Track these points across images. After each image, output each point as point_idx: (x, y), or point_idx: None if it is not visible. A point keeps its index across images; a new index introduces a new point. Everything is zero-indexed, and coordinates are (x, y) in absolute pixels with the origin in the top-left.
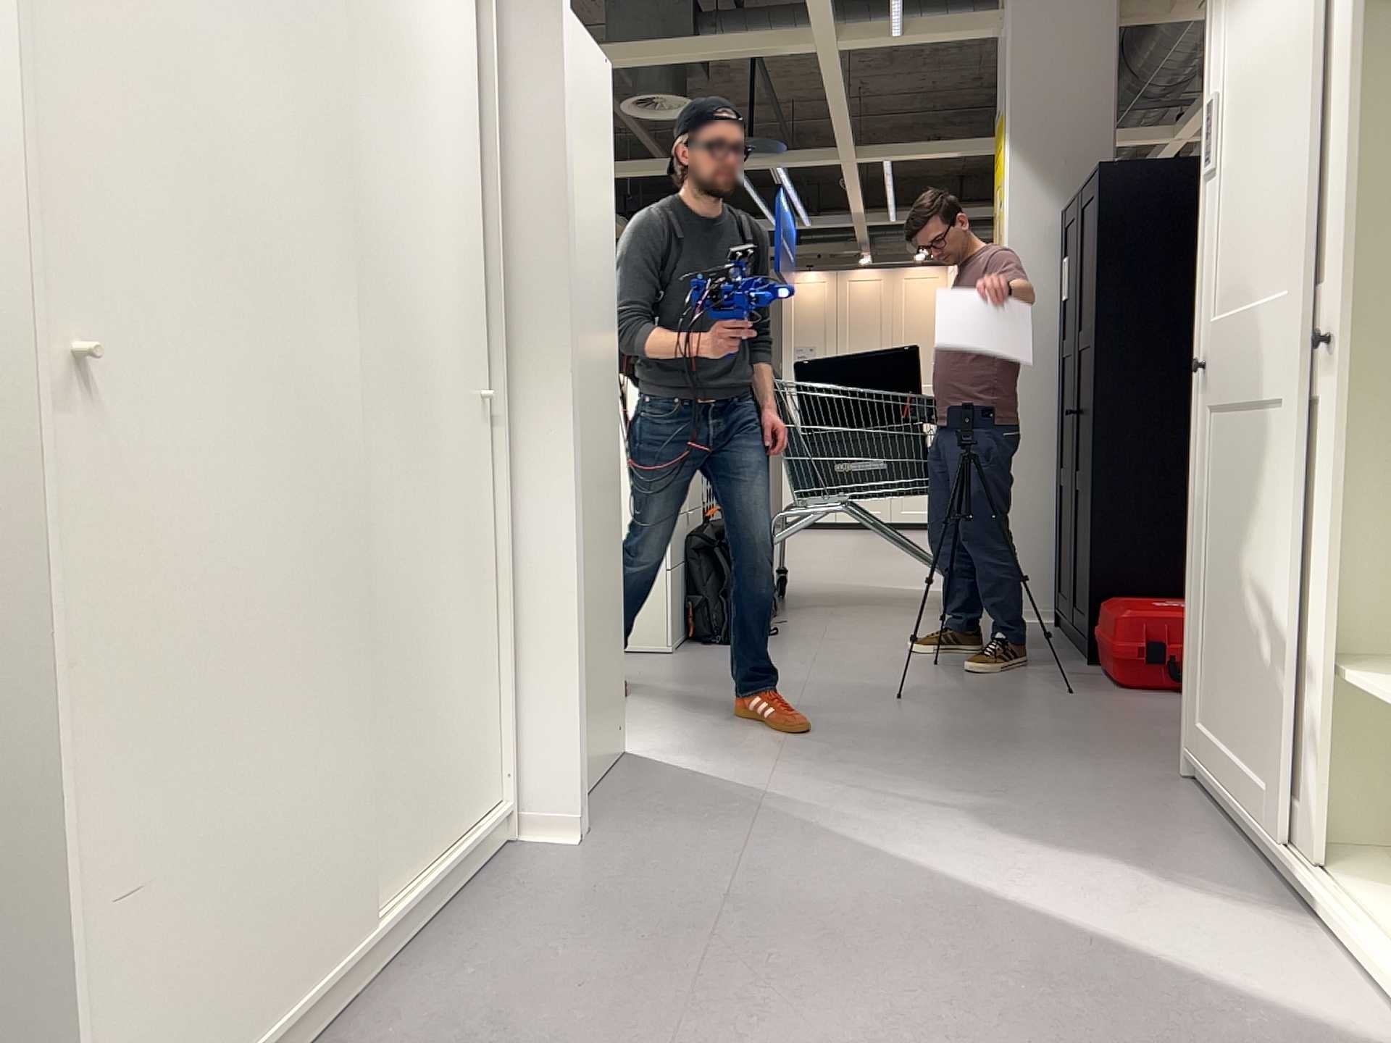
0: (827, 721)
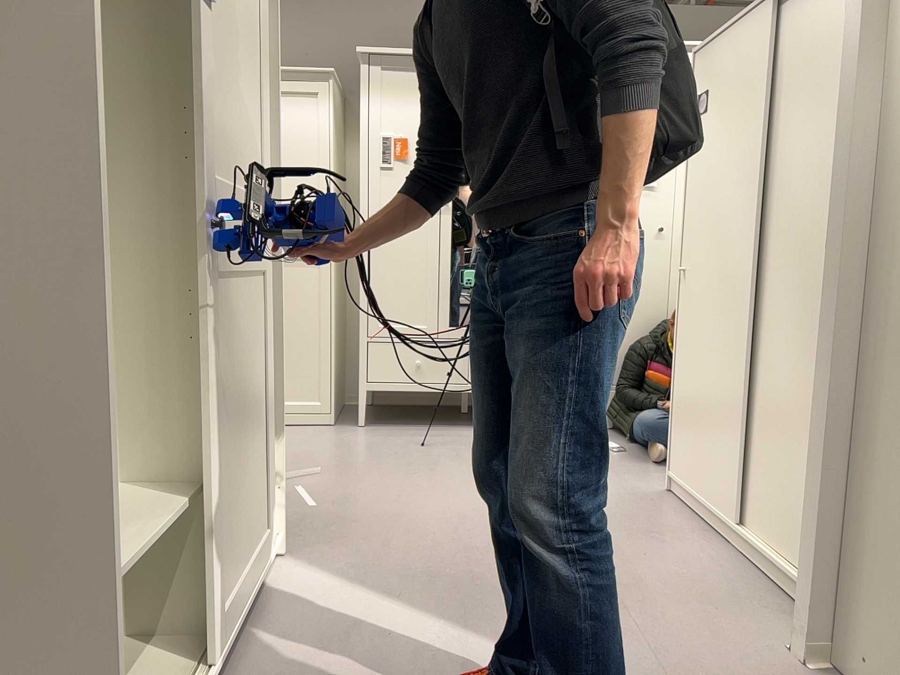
0: None
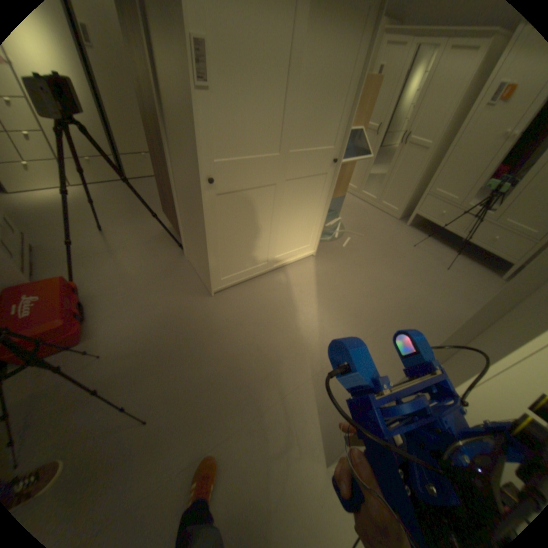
0: (219, 420)
